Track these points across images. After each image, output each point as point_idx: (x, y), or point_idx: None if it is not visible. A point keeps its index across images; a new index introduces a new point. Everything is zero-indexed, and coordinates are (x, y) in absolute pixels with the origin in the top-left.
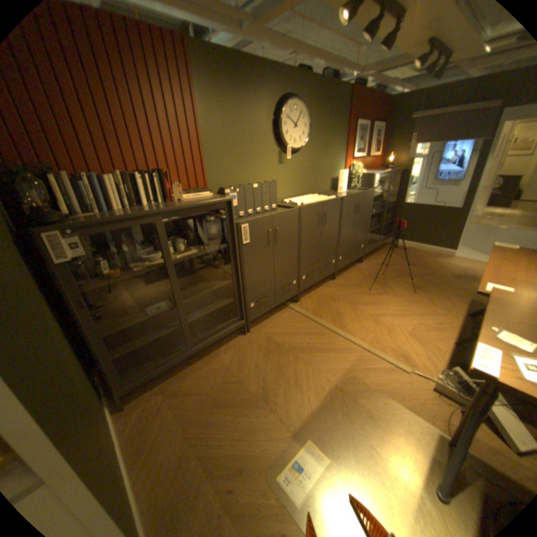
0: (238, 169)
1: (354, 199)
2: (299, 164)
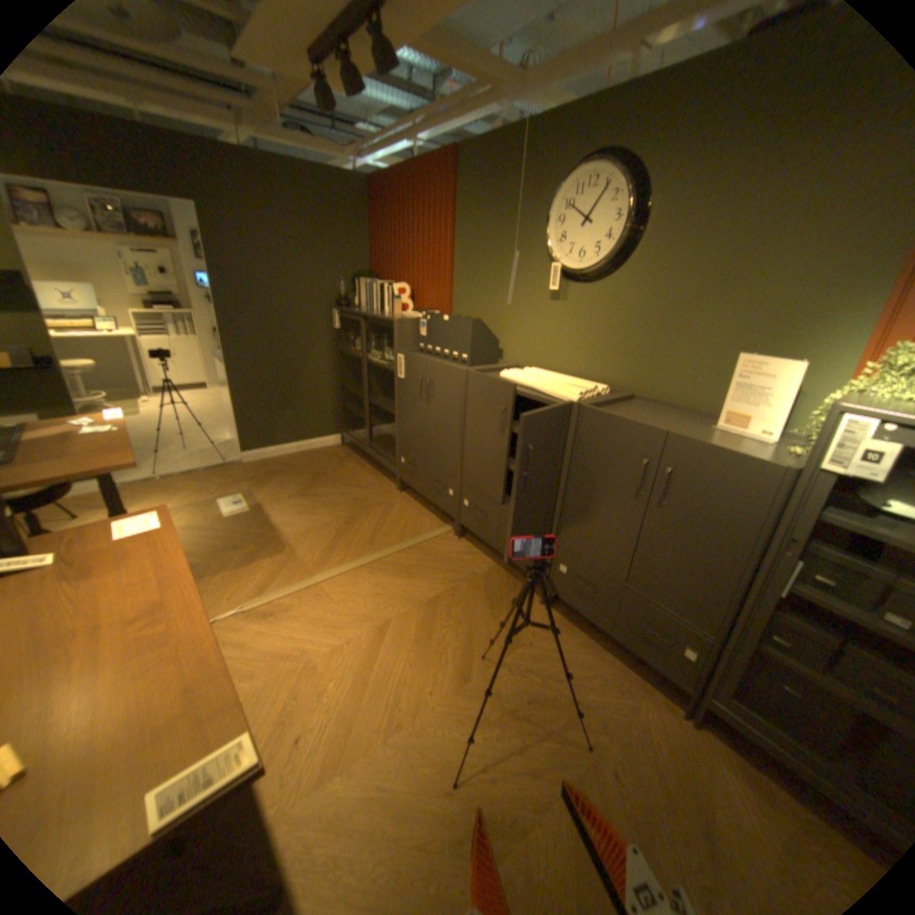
0: (486, 298)
1: (634, 437)
2: (603, 308)
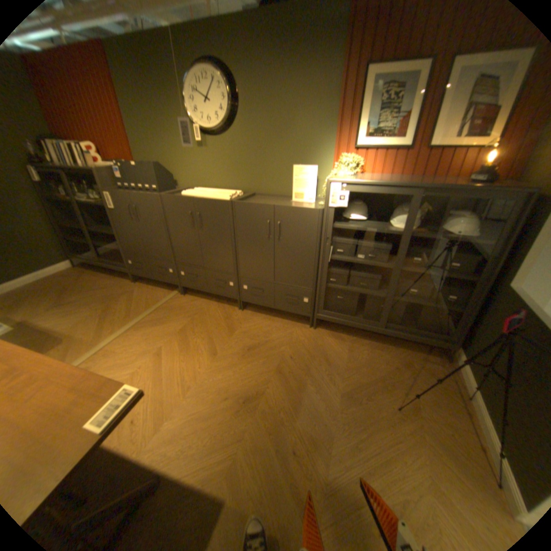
0: (155, 149)
1: (260, 212)
2: (227, 150)
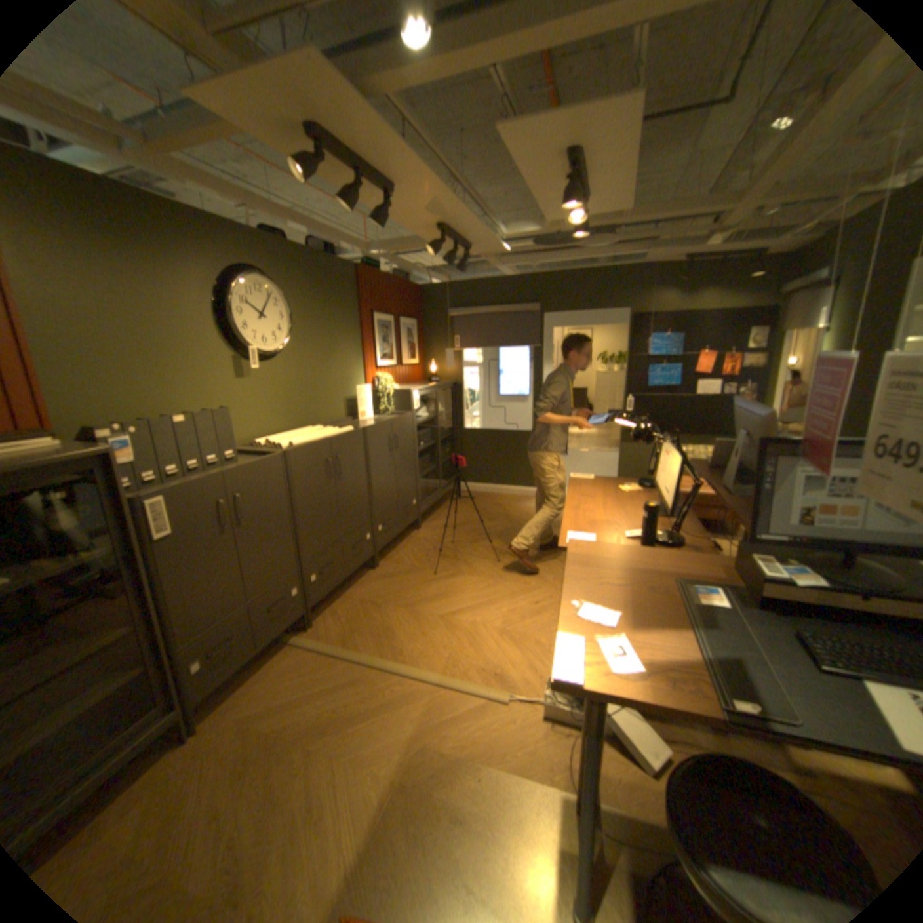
0: (139, 389)
1: (385, 430)
2: (280, 378)
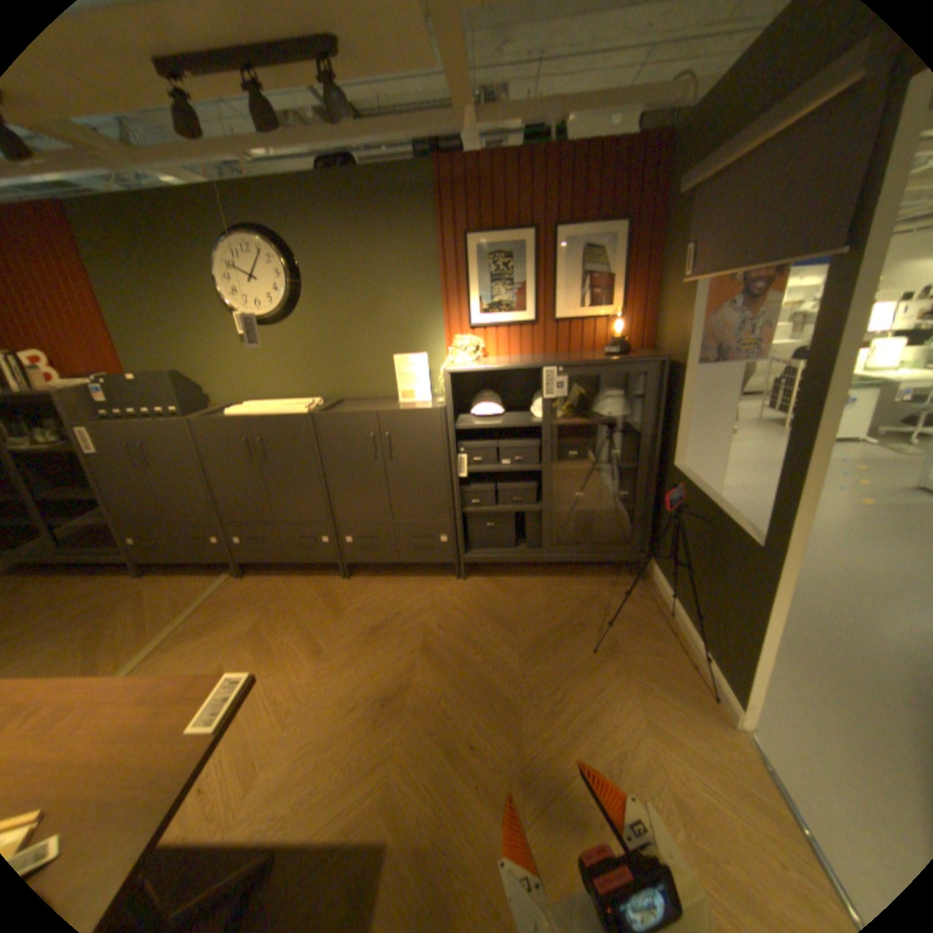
0: (165, 351)
1: (358, 424)
2: (291, 343)
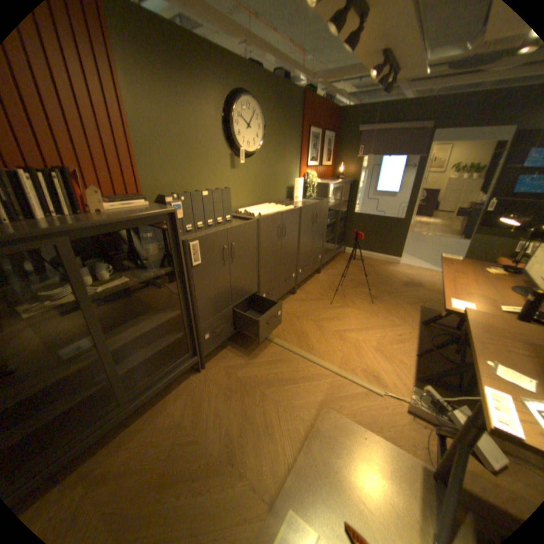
0: (182, 172)
1: (311, 209)
2: (253, 170)
